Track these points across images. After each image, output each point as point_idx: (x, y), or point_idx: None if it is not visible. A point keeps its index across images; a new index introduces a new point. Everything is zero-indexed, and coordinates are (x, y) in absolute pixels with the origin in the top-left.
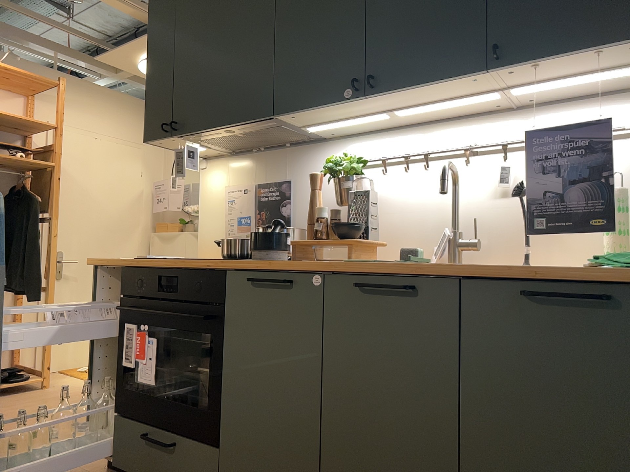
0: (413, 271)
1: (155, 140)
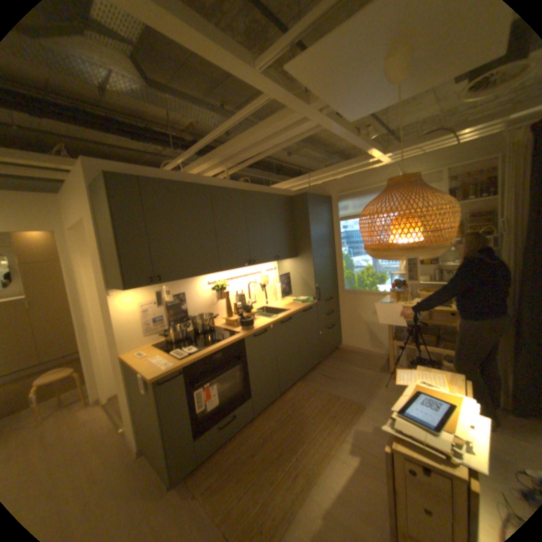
0: (289, 314)
1: (133, 288)
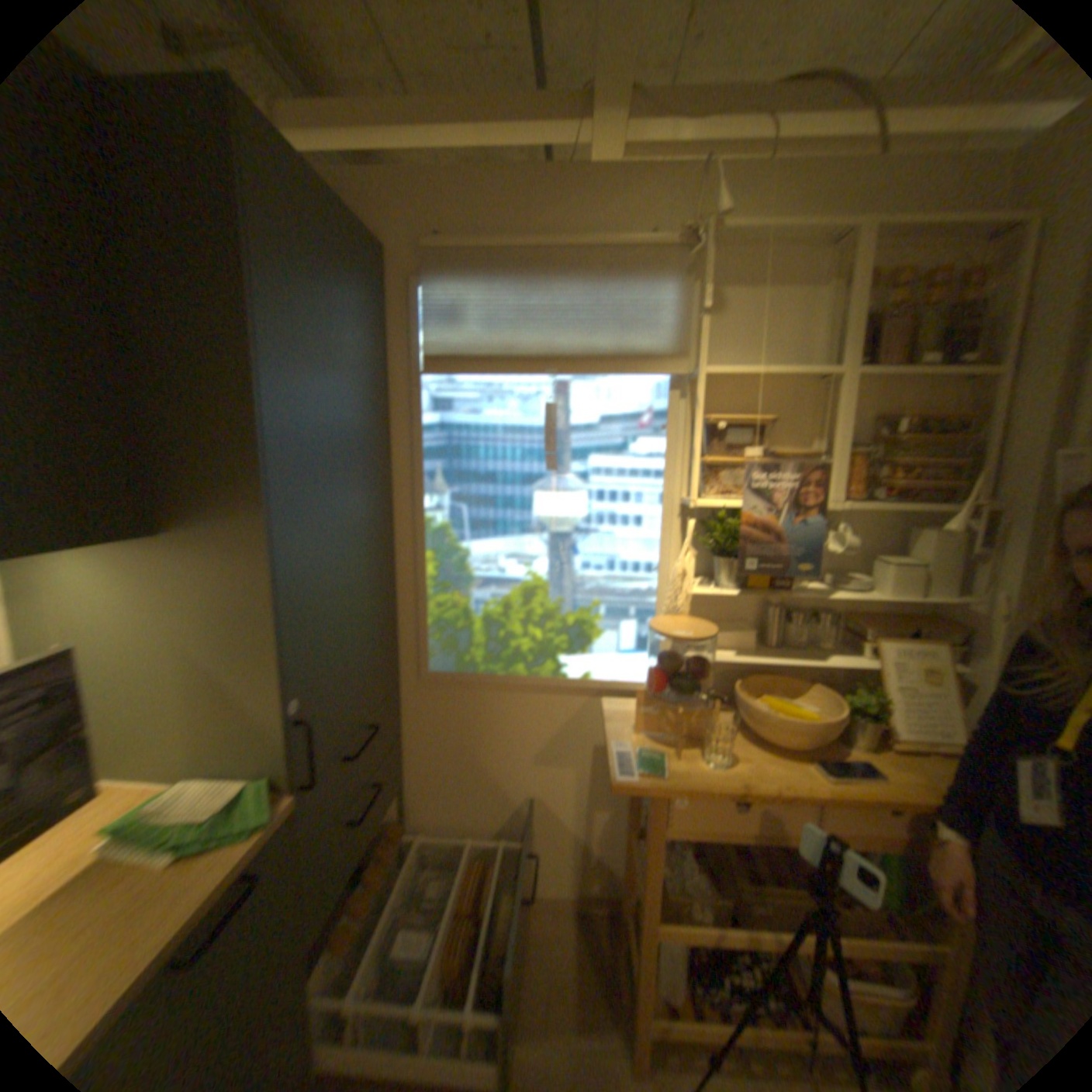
0: None
1: None
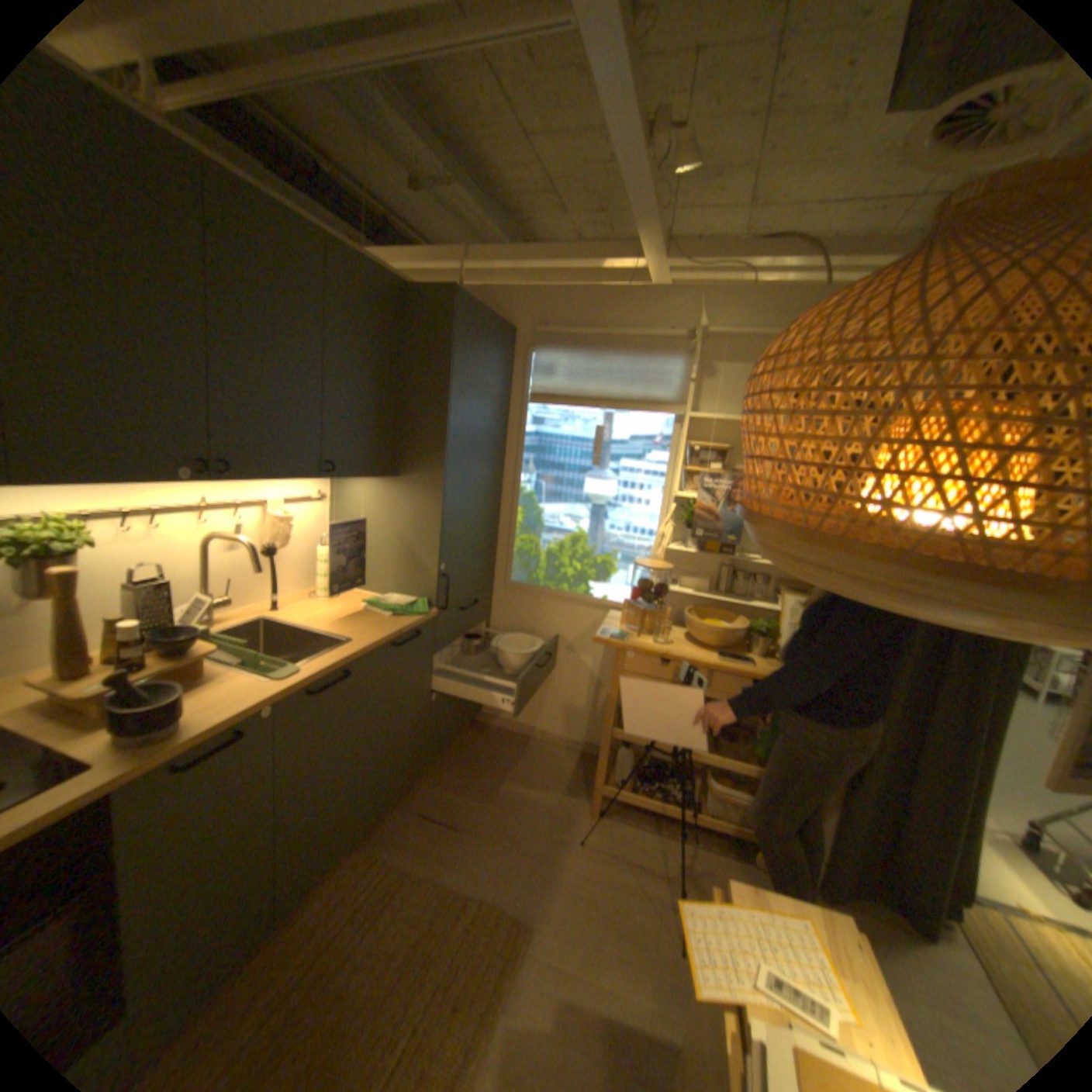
0: (347, 661)
1: None
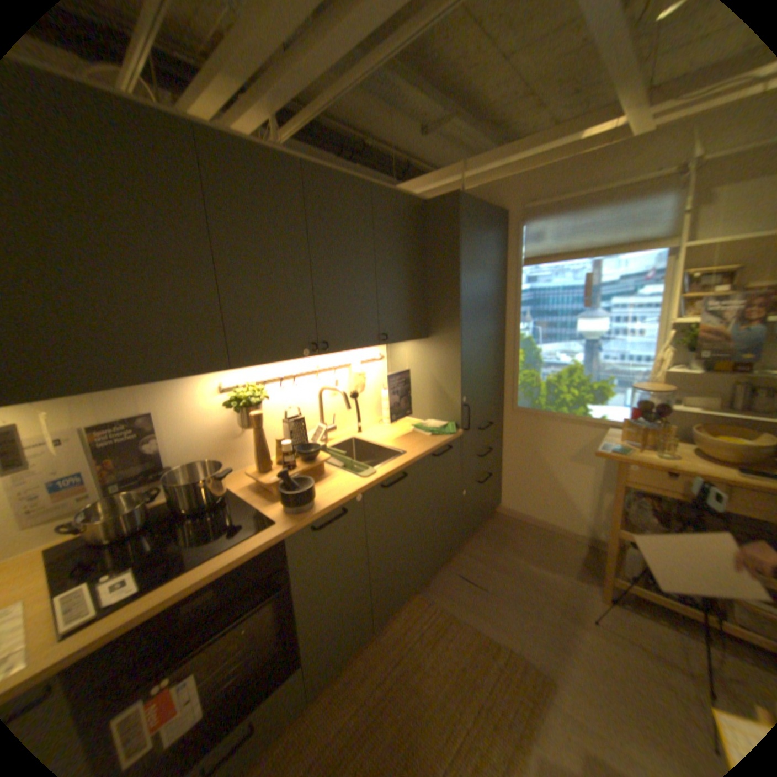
0: (404, 466)
1: None
